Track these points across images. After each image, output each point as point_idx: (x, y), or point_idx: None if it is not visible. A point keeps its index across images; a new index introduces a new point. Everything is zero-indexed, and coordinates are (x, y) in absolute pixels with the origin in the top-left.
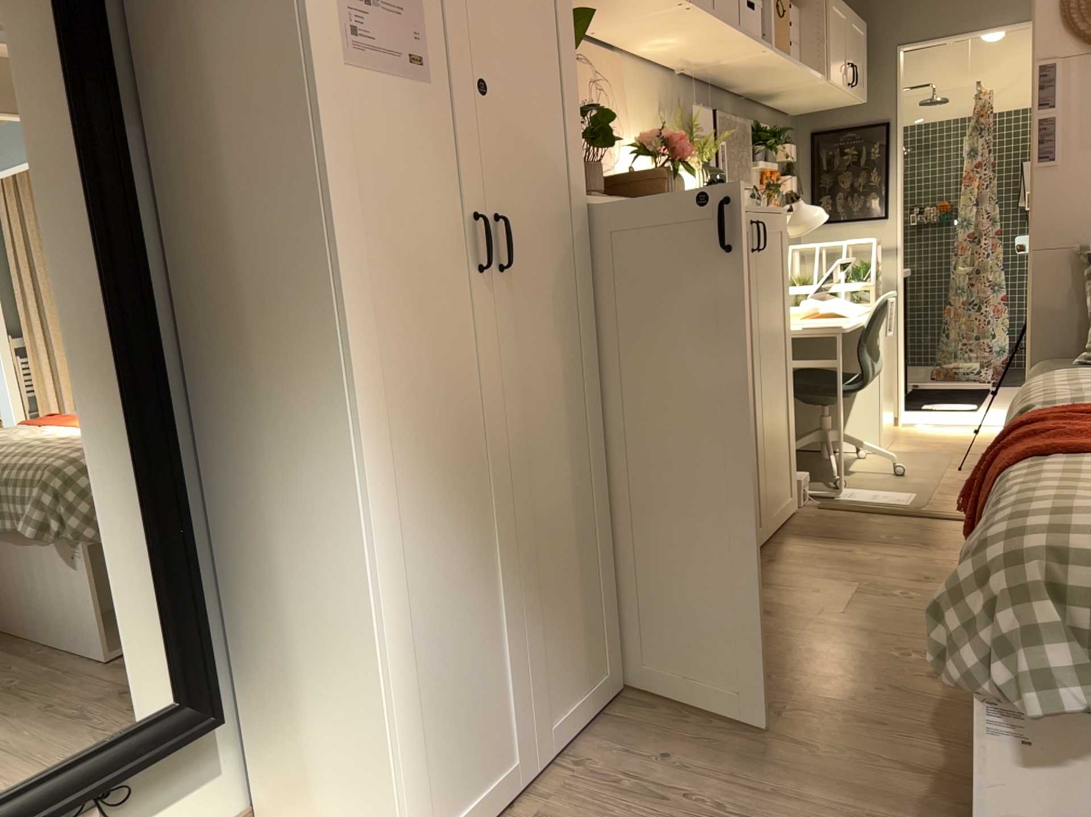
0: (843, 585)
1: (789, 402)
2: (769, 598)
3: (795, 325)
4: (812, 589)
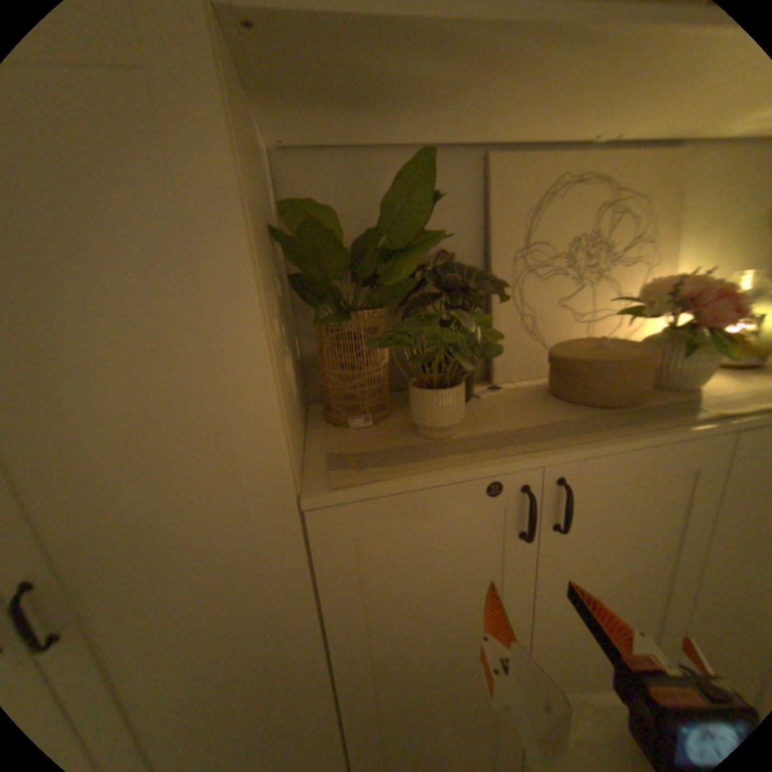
0: None
1: None
2: None
3: None
4: None
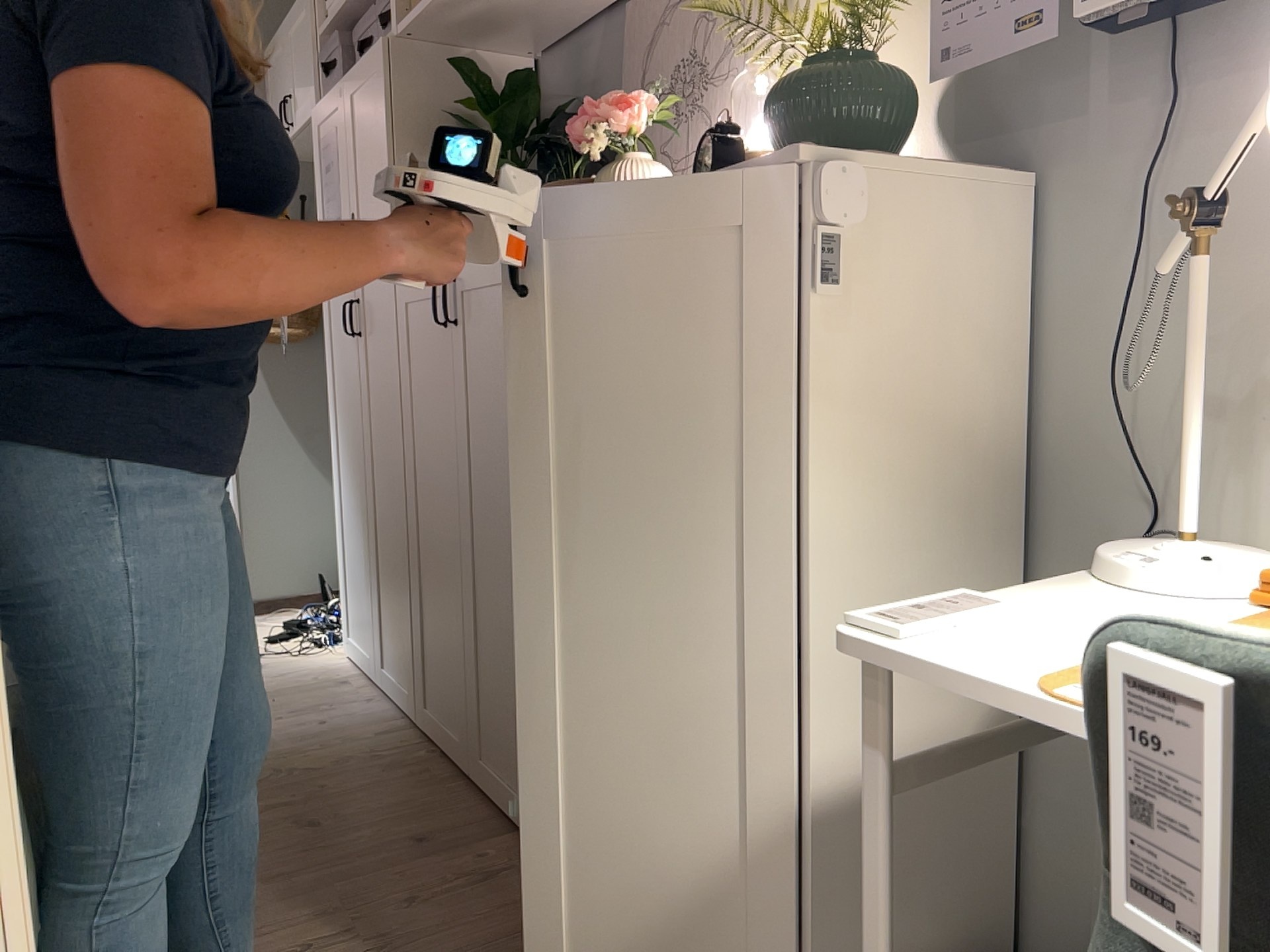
0: (379, 943)
1: (793, 793)
2: (446, 867)
3: (1035, 619)
4: (417, 912)
